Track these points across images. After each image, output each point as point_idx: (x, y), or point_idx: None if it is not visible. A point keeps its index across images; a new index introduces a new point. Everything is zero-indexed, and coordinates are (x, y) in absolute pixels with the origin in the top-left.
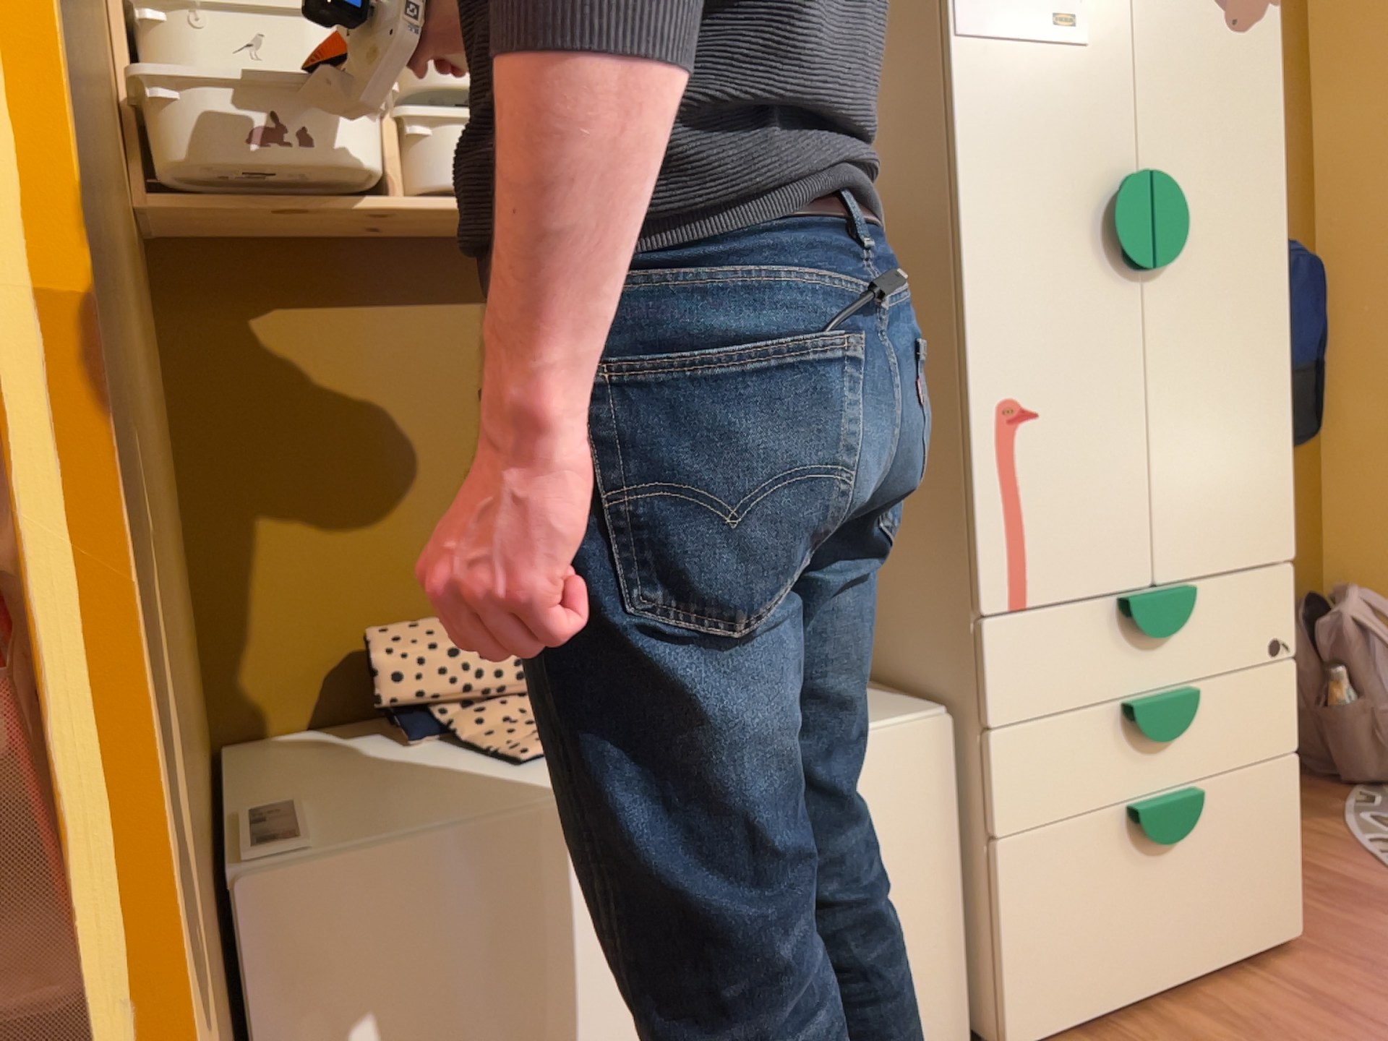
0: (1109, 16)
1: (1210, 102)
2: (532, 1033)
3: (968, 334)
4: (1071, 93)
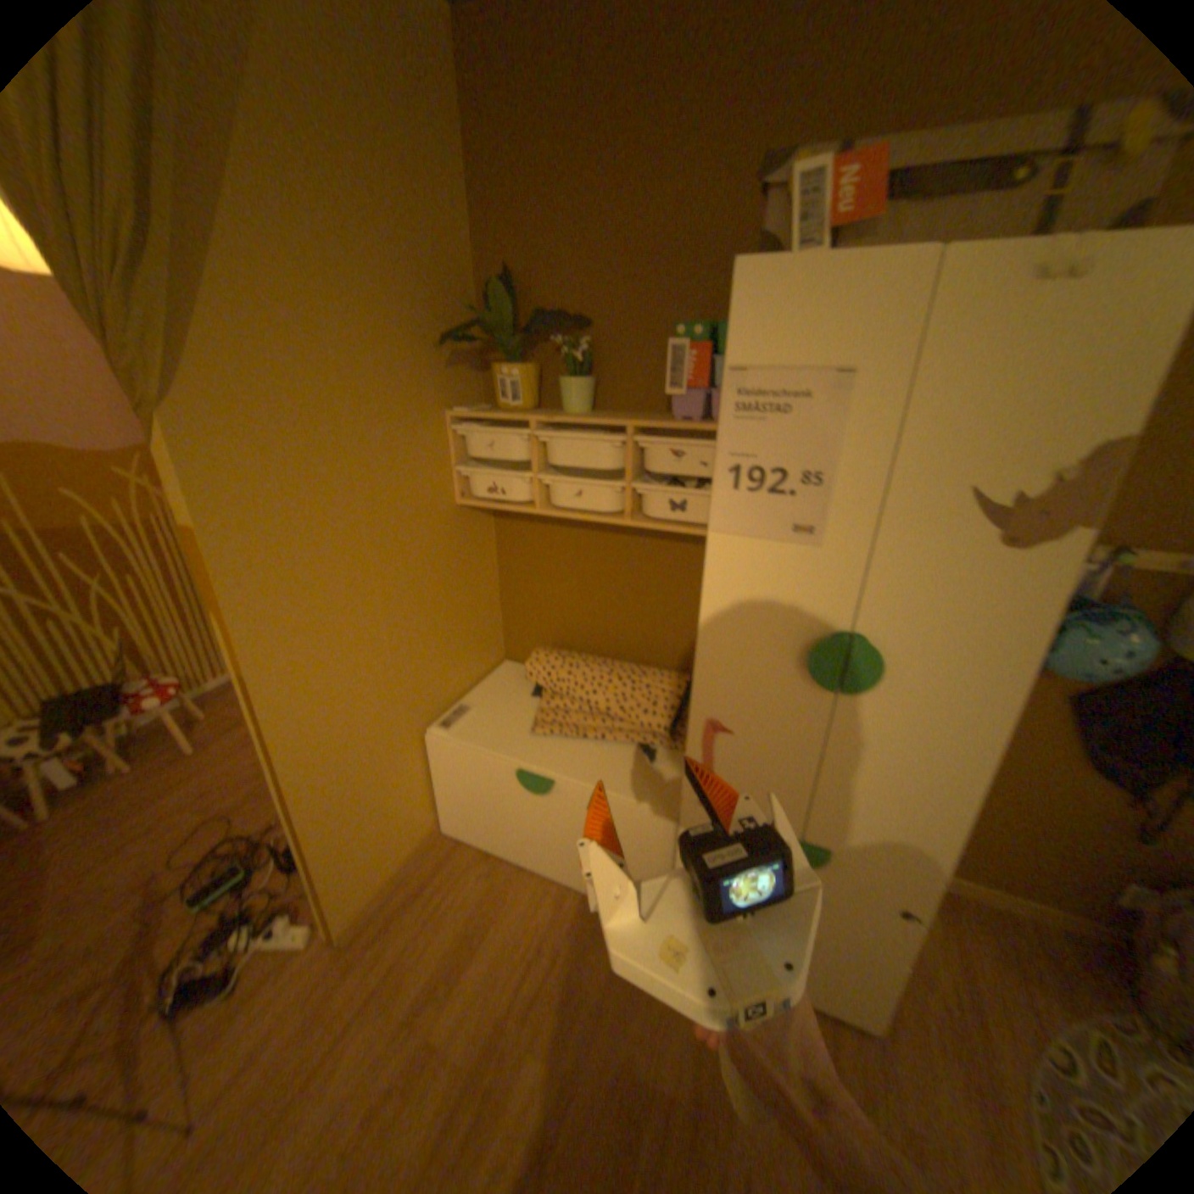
0: (849, 530)
1: (950, 597)
2: (499, 814)
3: (695, 680)
4: (797, 574)
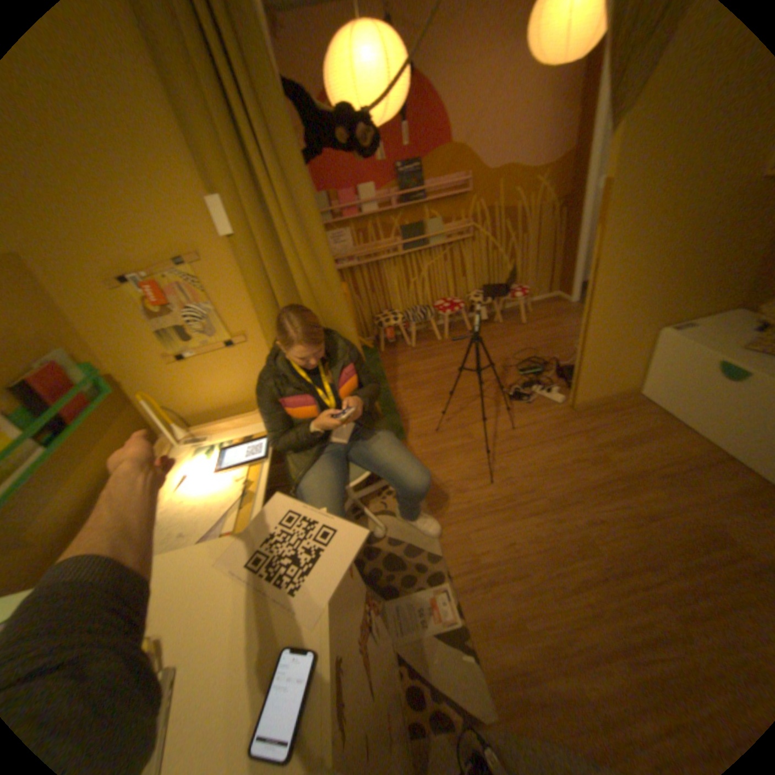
0: None
1: None
2: (690, 389)
3: None
4: None
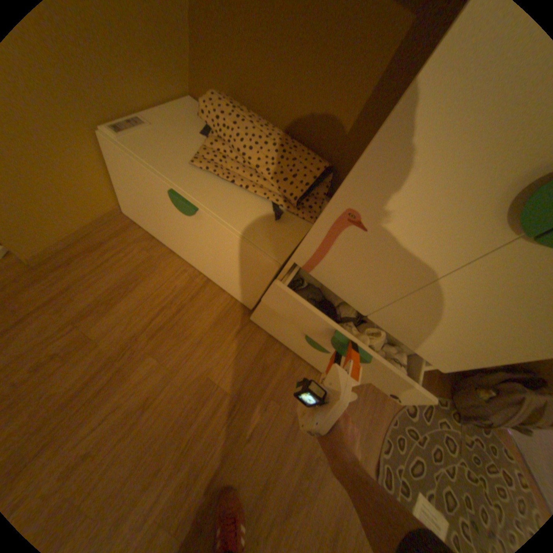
0: None
1: None
2: (159, 216)
3: (362, 162)
4: None
